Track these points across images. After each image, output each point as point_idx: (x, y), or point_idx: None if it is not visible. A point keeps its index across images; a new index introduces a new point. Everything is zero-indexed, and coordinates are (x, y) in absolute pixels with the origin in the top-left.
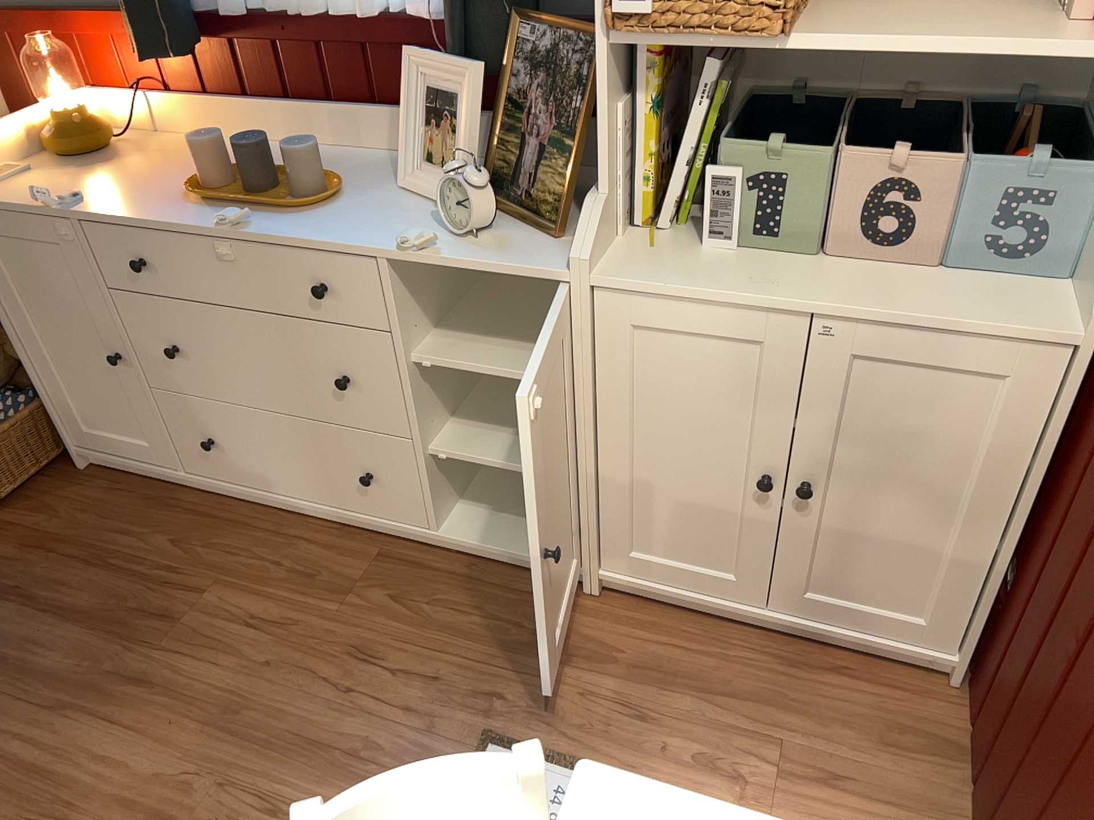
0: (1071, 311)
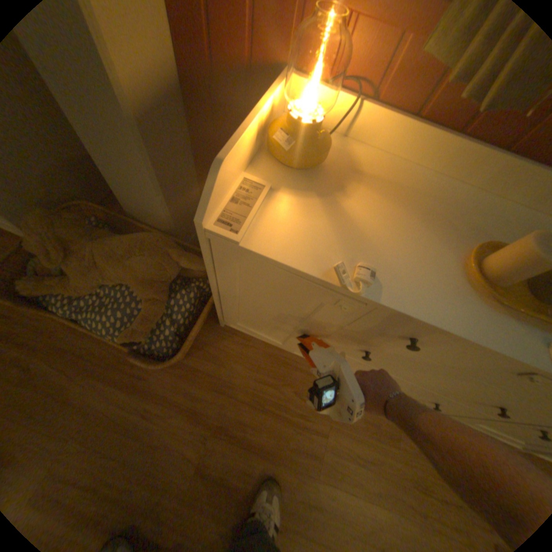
0: None
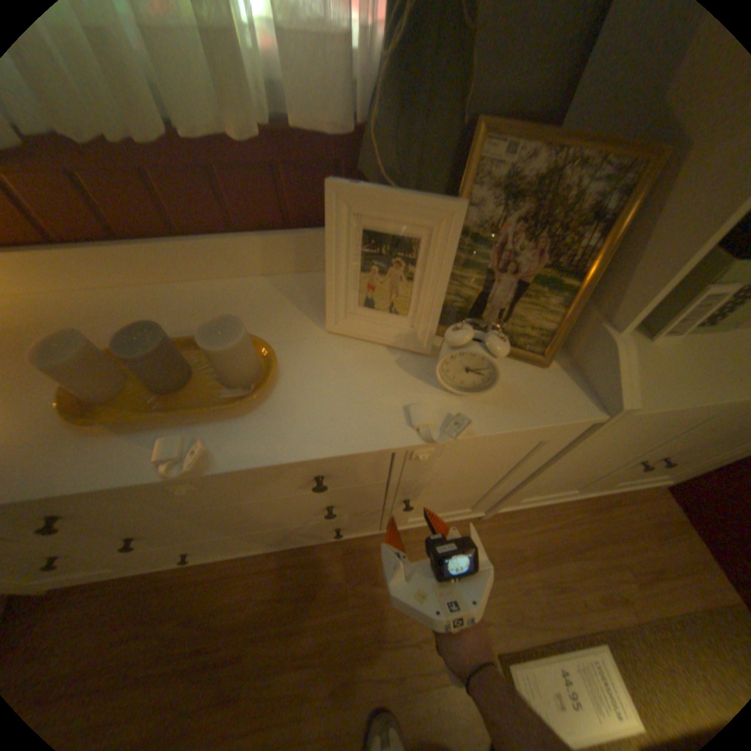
0: None
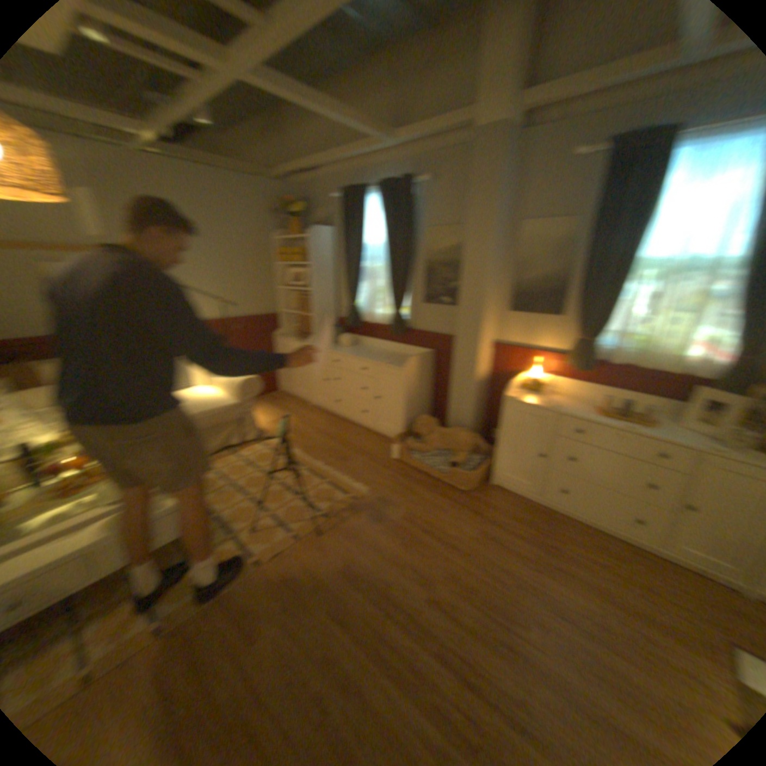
0: None
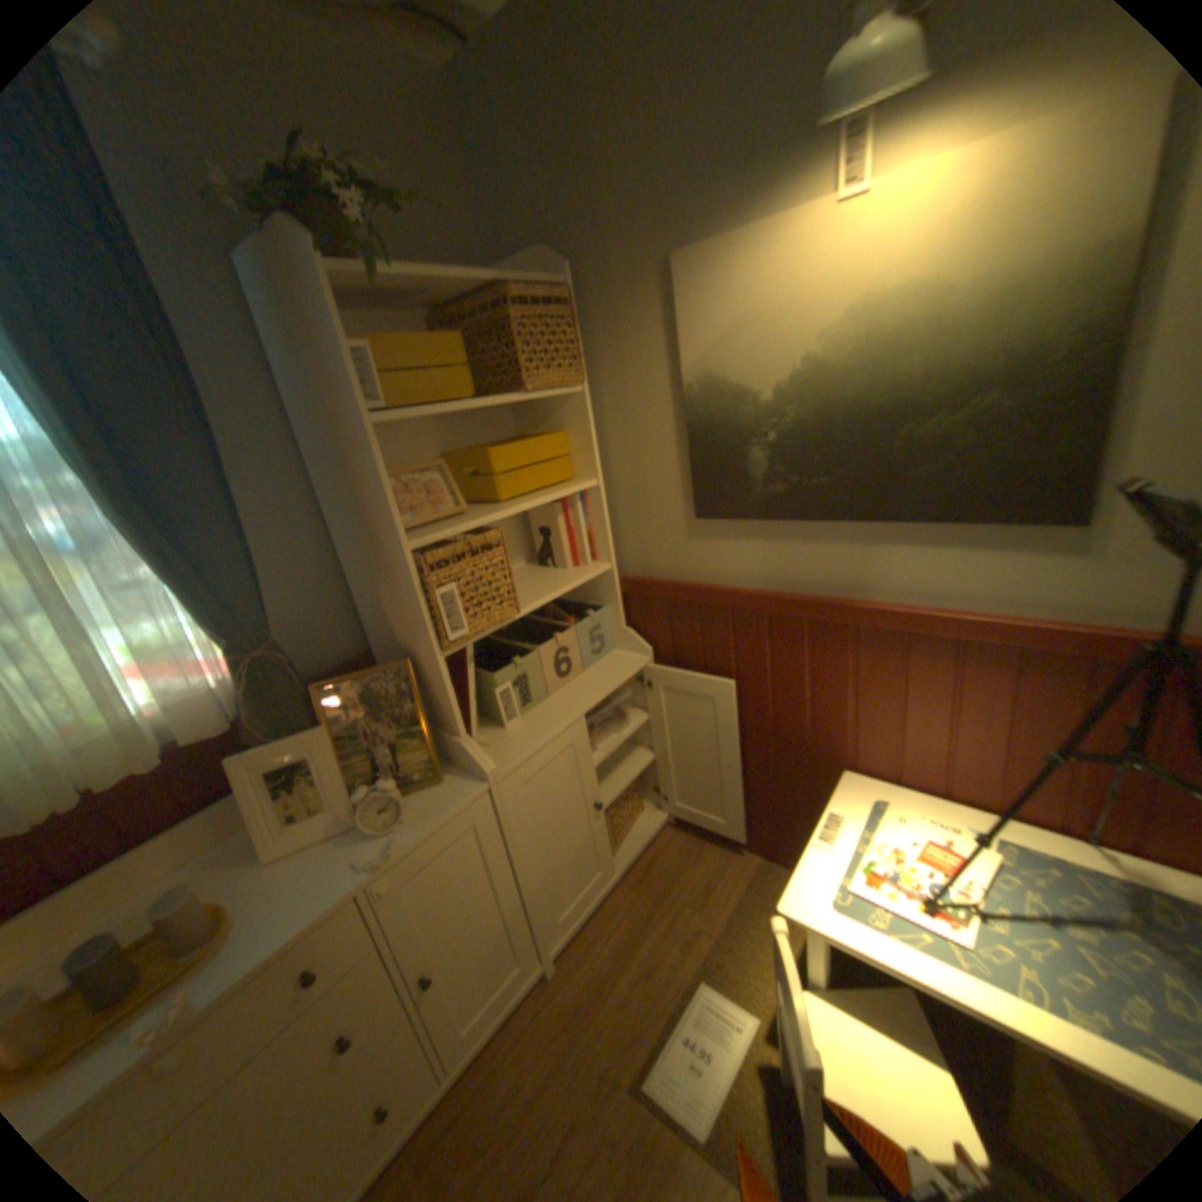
0: (636, 652)
